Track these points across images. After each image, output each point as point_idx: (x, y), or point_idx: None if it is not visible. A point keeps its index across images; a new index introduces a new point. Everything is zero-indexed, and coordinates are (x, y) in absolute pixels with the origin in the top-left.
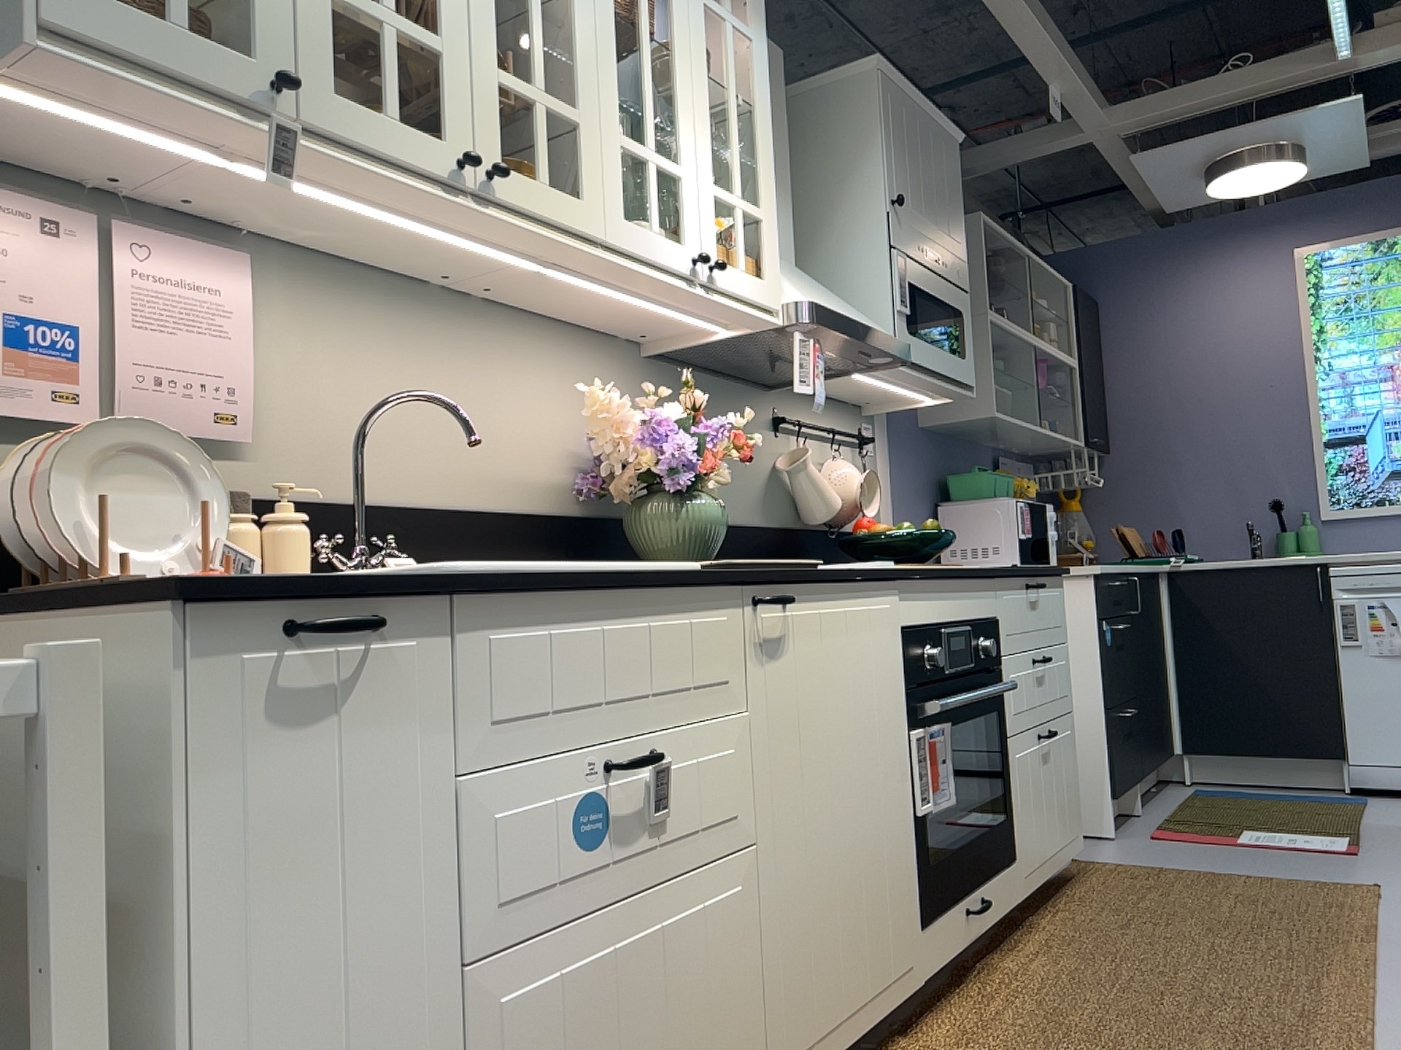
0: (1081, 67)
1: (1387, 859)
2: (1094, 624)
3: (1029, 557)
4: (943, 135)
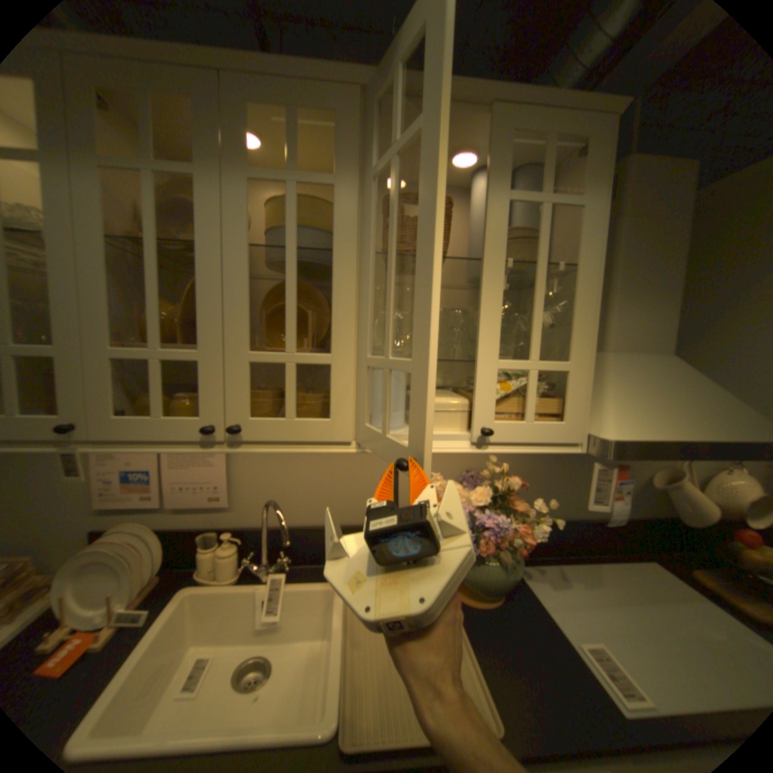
0: None
1: None
2: None
3: None
4: None
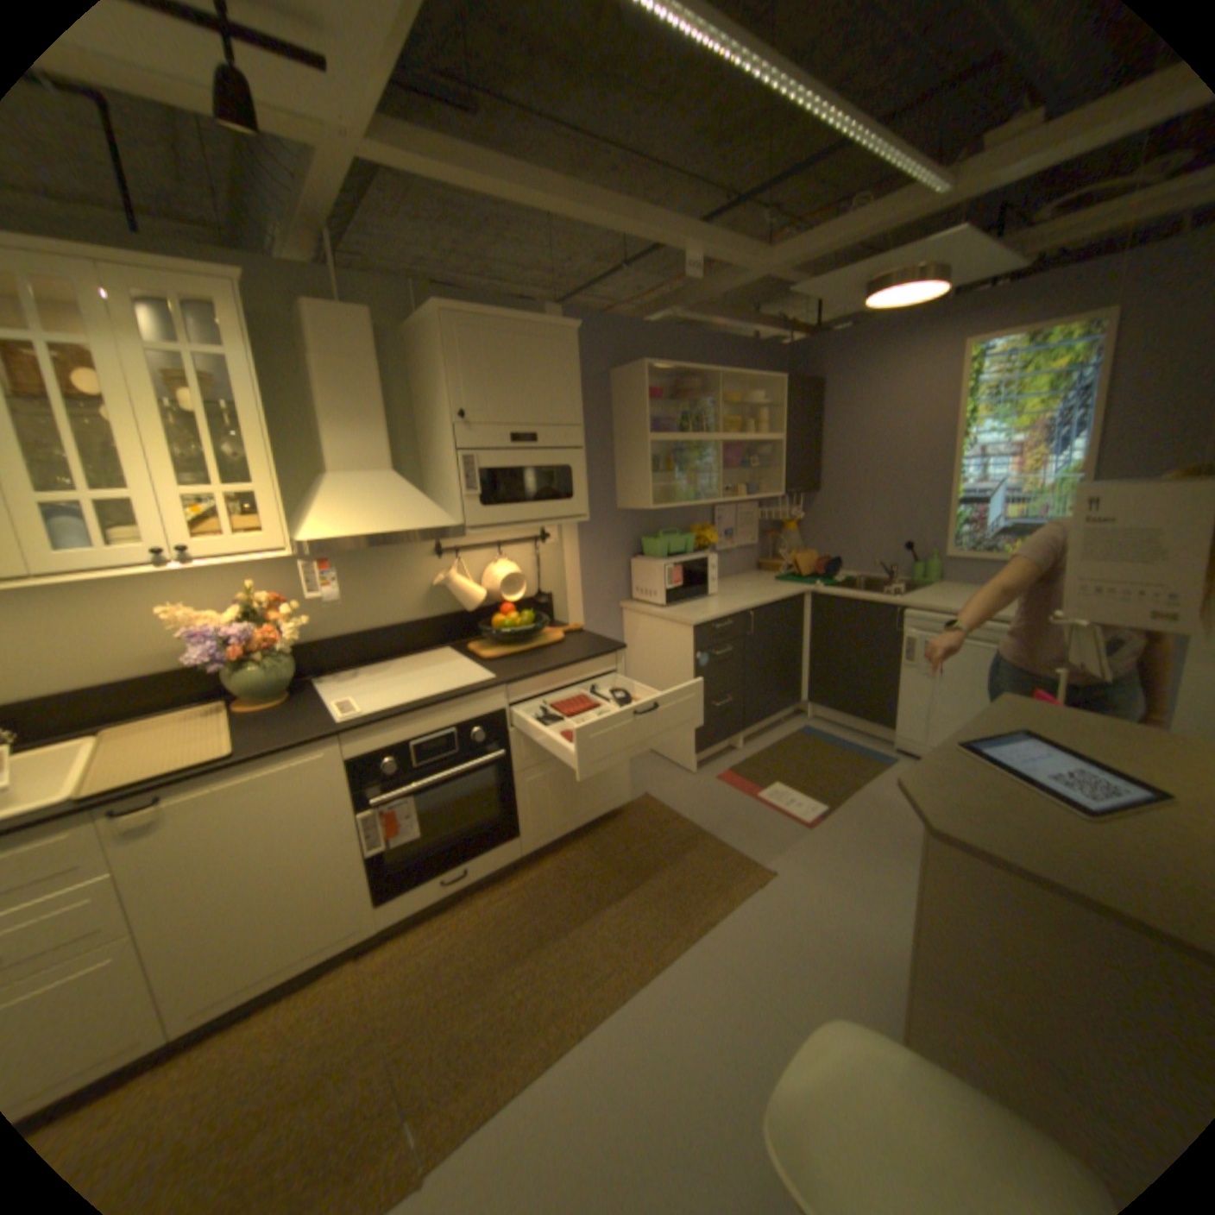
0: (712, 229)
1: (822, 843)
2: (691, 655)
3: (675, 599)
4: (546, 330)
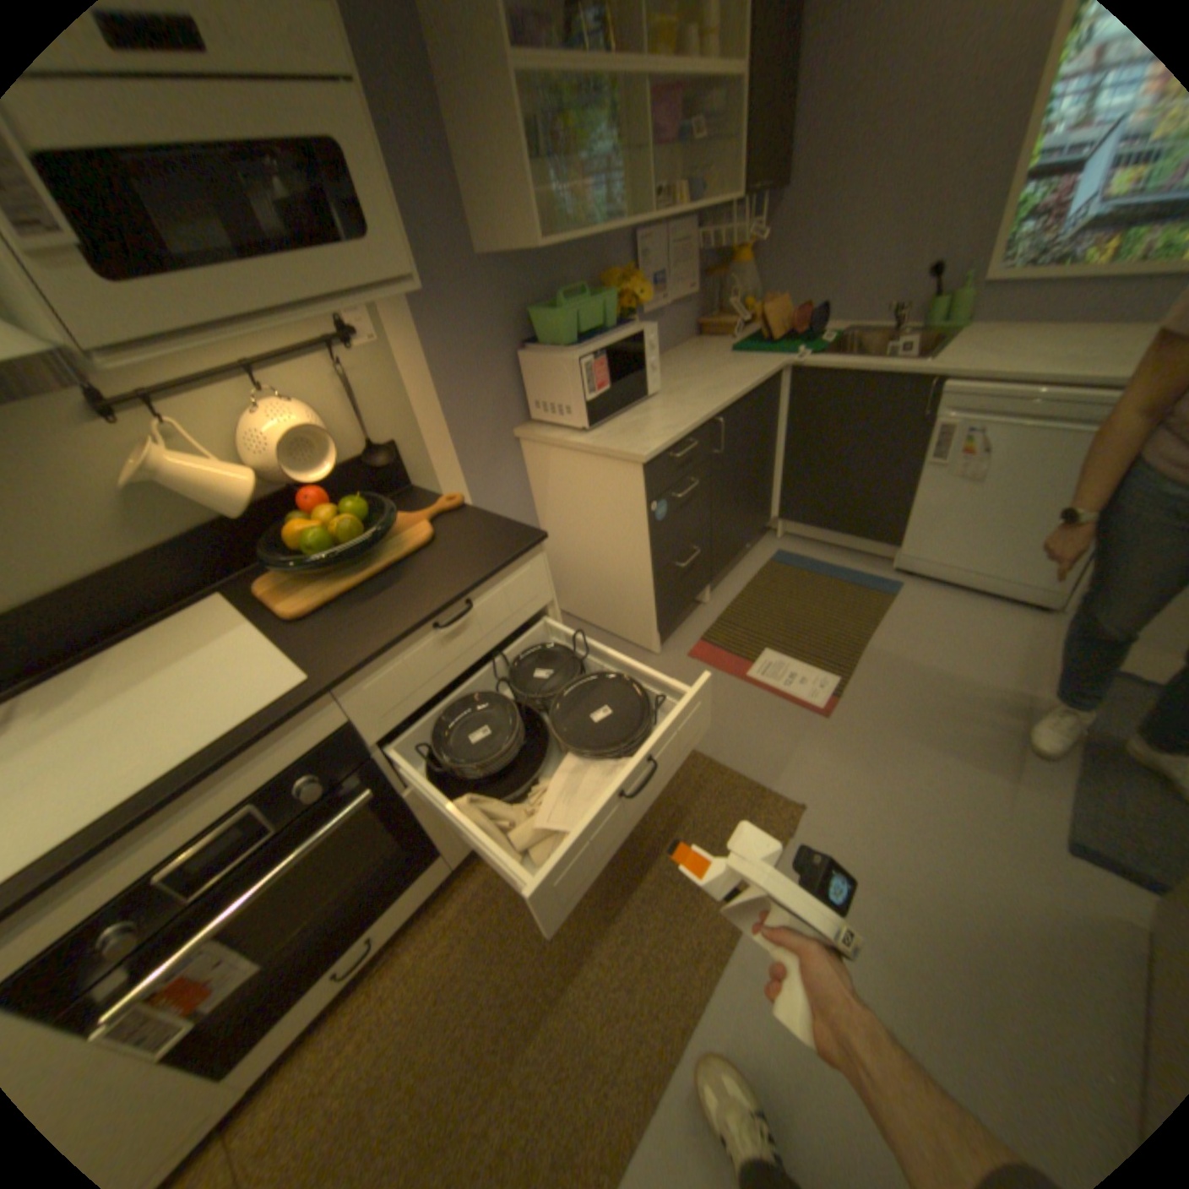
0: None
1: (846, 737)
2: (641, 507)
3: (602, 414)
4: None
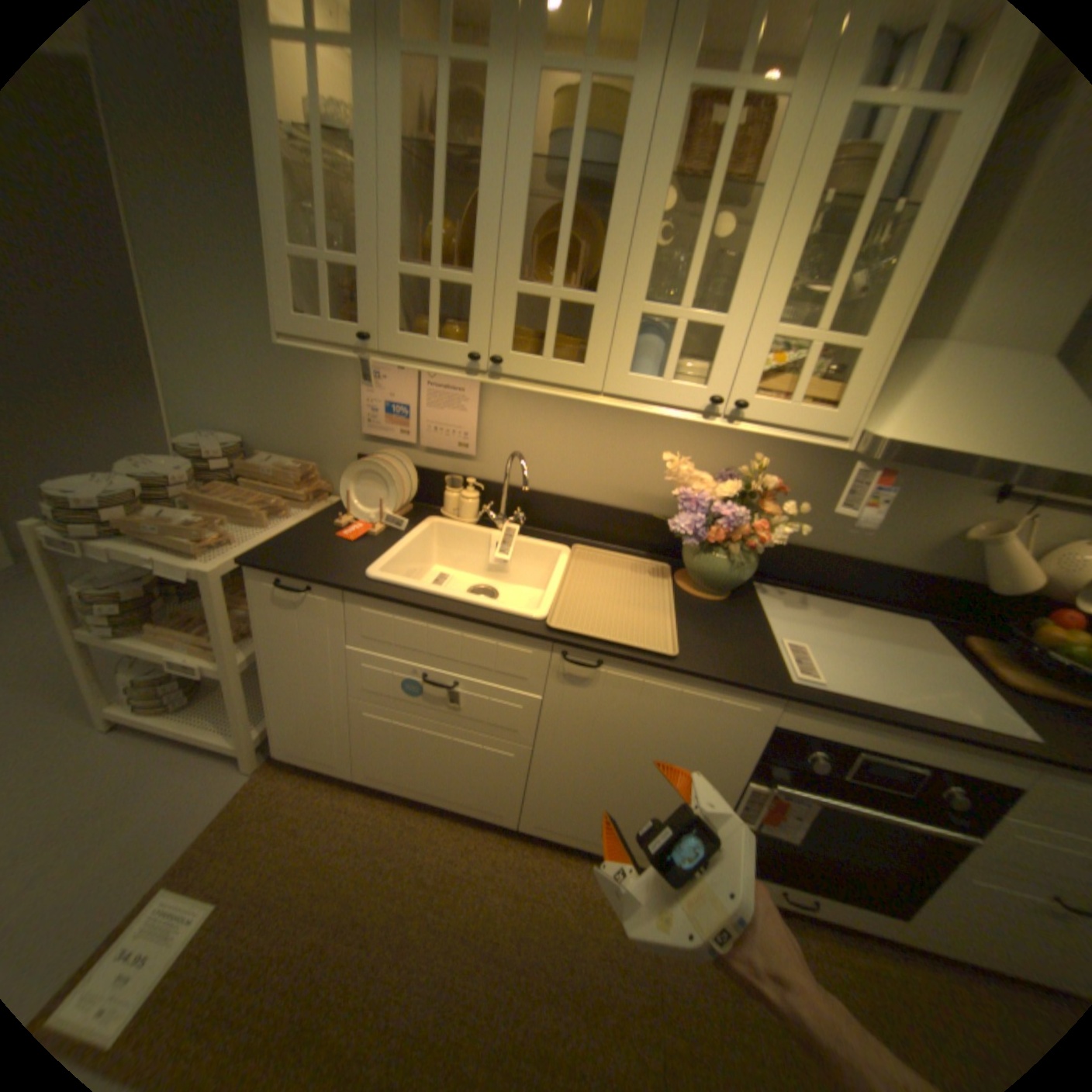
0: None
1: None
2: None
3: None
4: None
